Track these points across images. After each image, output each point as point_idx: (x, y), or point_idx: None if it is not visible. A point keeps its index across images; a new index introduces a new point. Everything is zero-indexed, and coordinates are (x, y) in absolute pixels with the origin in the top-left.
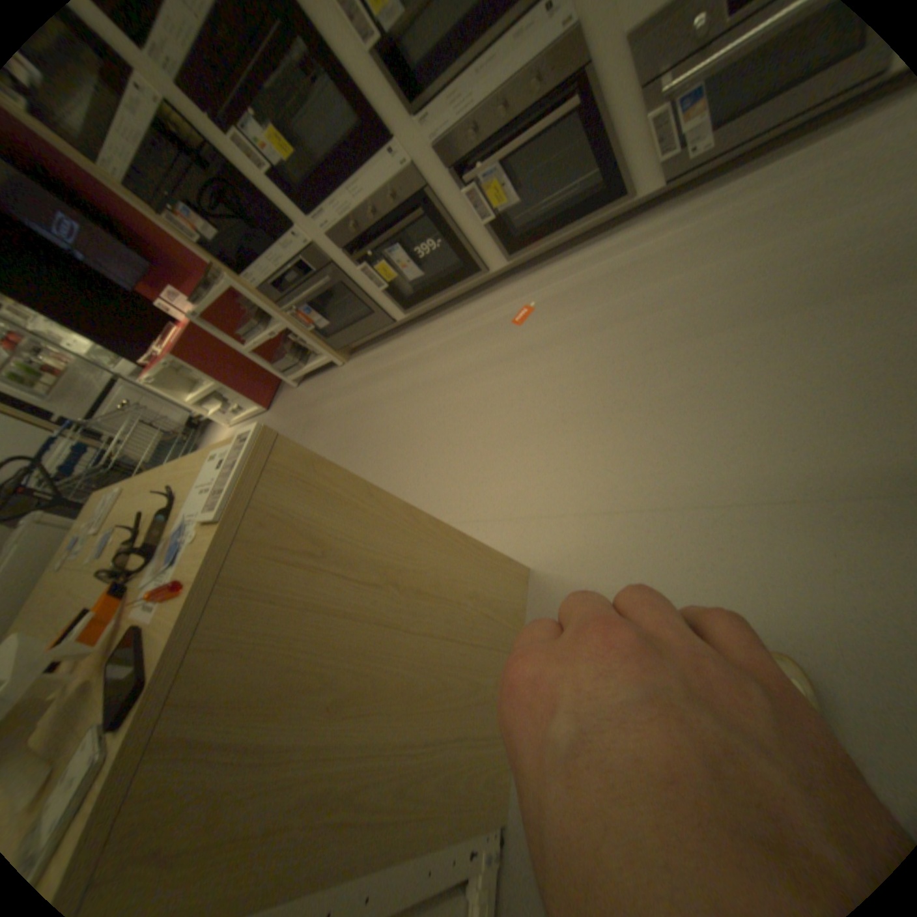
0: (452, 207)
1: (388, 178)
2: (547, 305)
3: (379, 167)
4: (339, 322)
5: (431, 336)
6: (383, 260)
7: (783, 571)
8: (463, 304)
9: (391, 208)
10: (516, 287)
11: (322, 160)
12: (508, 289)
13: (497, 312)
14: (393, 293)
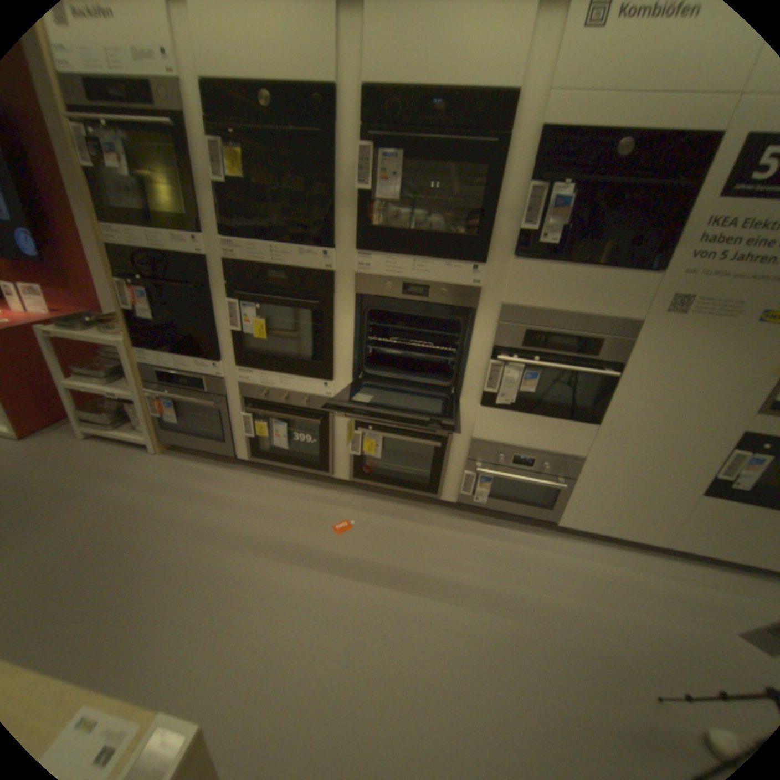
0: (336, 433)
1: (311, 394)
2: (362, 533)
3: (311, 387)
4: (182, 423)
5: (258, 491)
6: (264, 423)
7: None
8: (297, 482)
9: (299, 407)
10: (343, 499)
11: (277, 356)
12: (337, 496)
13: (322, 511)
14: (250, 441)
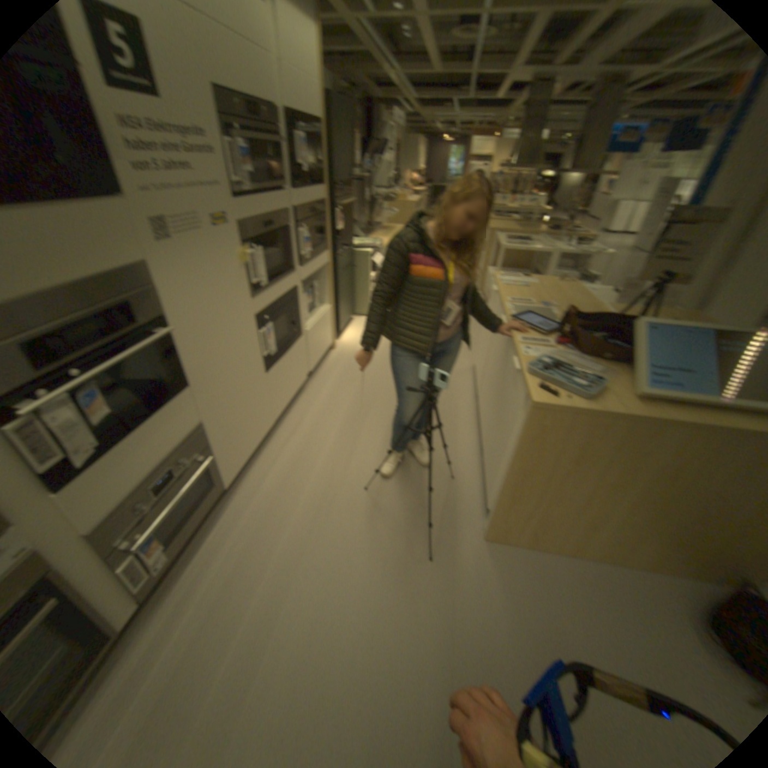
0: None
1: None
2: None
3: None
4: None
5: None
6: None
7: (490, 664)
8: None
9: None
10: None
11: None
12: None
13: None
14: None
